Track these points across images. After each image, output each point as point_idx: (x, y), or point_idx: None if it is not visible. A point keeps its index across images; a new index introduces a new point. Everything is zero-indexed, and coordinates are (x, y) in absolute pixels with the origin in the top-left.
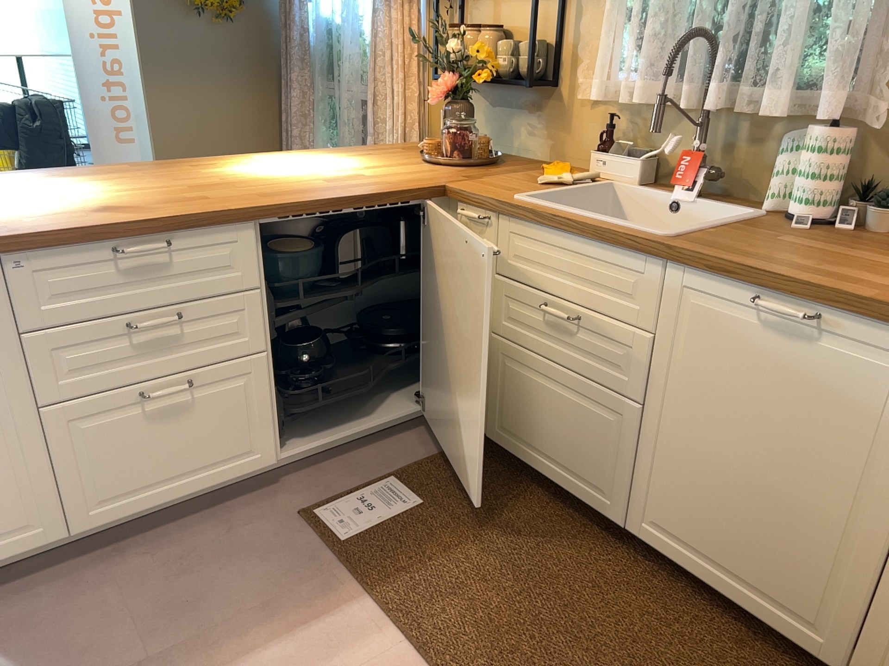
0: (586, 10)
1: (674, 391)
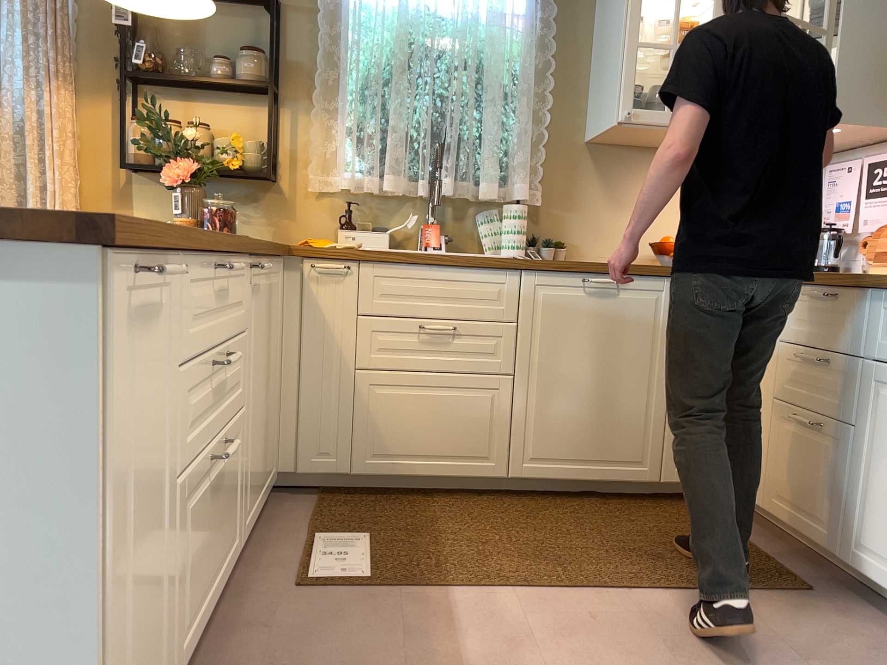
0: (315, 121)
1: (538, 355)
